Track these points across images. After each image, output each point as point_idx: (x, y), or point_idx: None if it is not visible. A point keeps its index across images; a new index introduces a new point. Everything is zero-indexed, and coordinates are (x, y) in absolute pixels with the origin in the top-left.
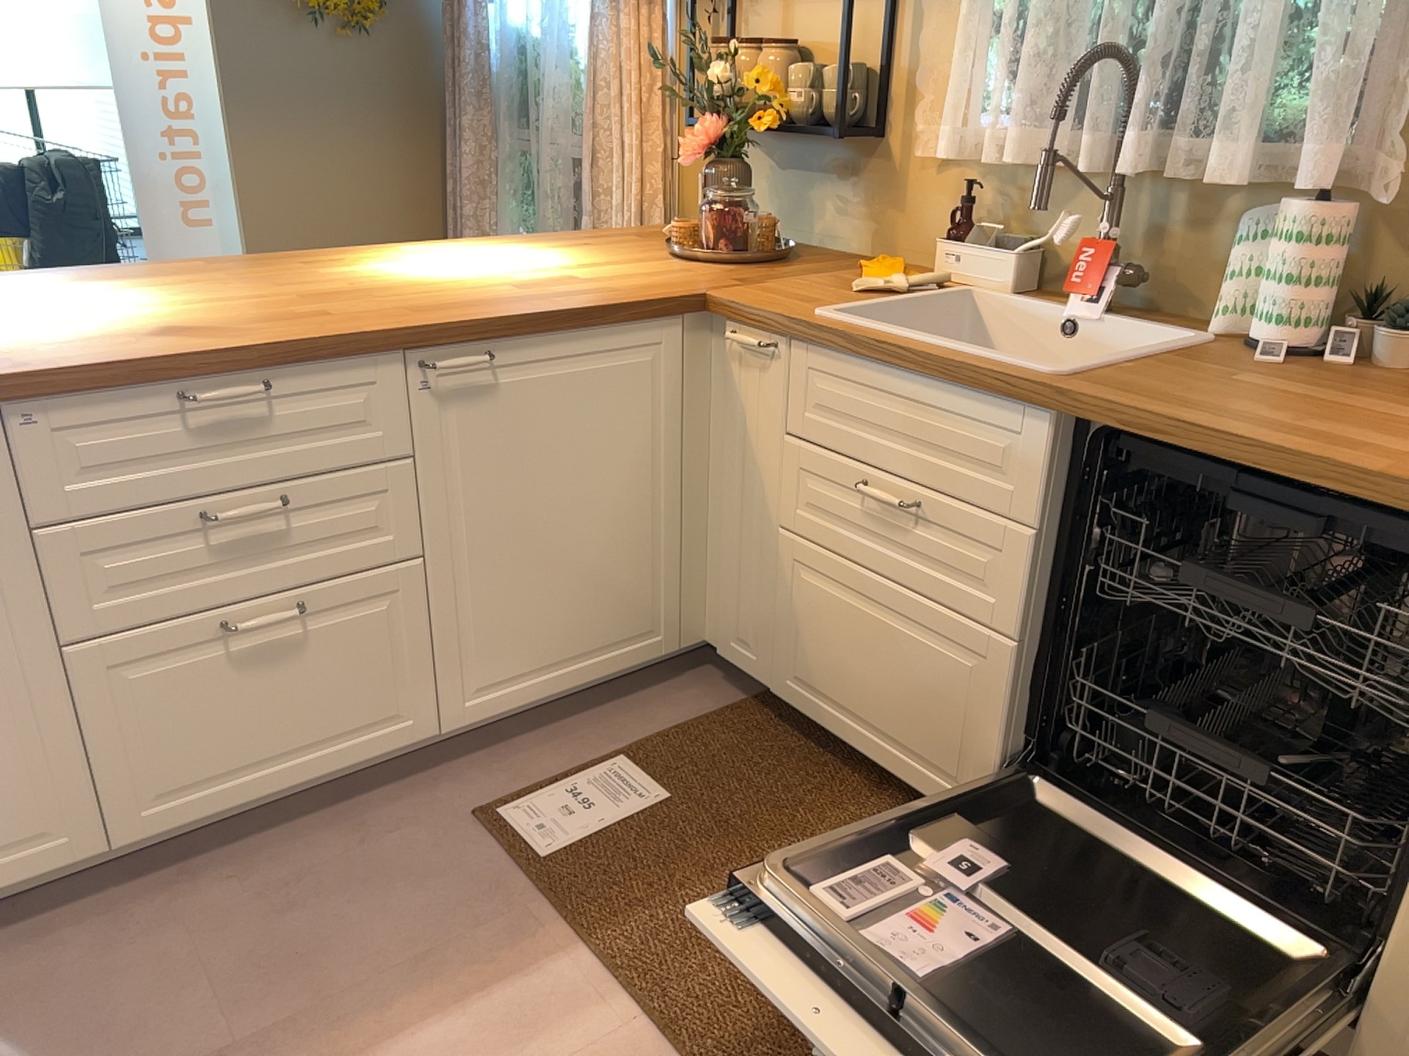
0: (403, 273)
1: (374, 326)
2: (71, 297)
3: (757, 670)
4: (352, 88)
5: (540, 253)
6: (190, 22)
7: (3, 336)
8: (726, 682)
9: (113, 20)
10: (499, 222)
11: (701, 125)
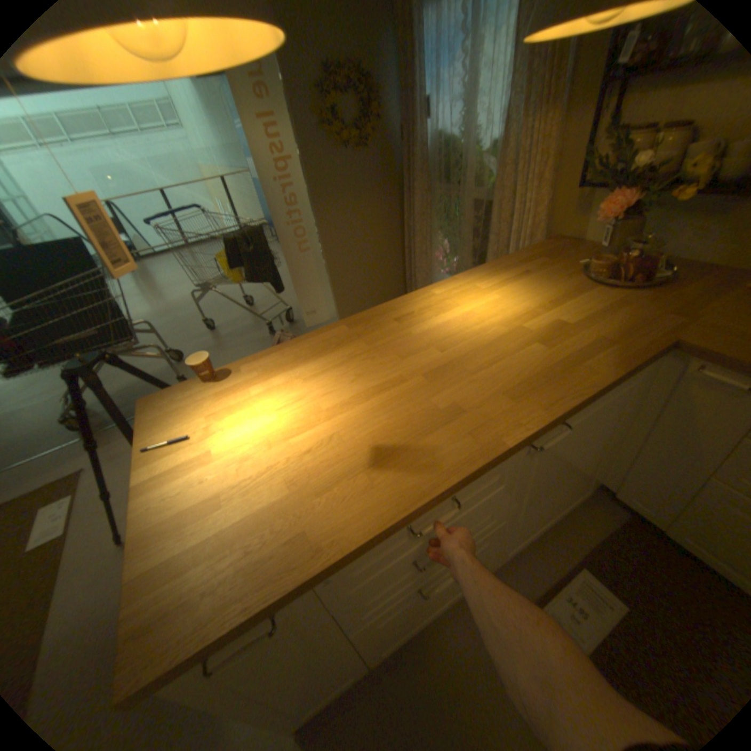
0: (457, 327)
1: (507, 433)
2: (297, 390)
3: (655, 520)
4: (359, 175)
5: (512, 287)
6: (287, 156)
7: (282, 472)
8: (613, 503)
9: (256, 163)
10: (430, 230)
11: (615, 191)
